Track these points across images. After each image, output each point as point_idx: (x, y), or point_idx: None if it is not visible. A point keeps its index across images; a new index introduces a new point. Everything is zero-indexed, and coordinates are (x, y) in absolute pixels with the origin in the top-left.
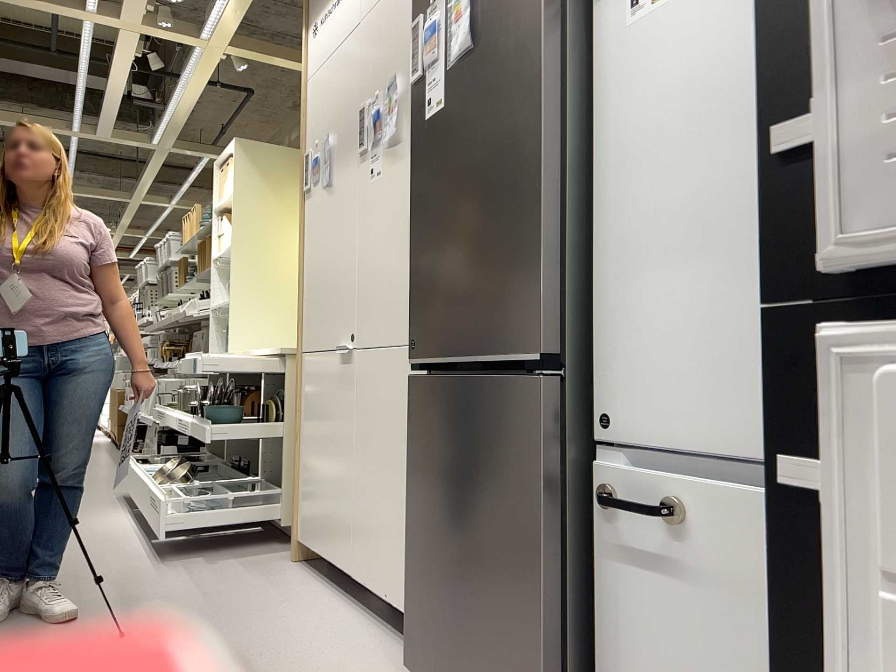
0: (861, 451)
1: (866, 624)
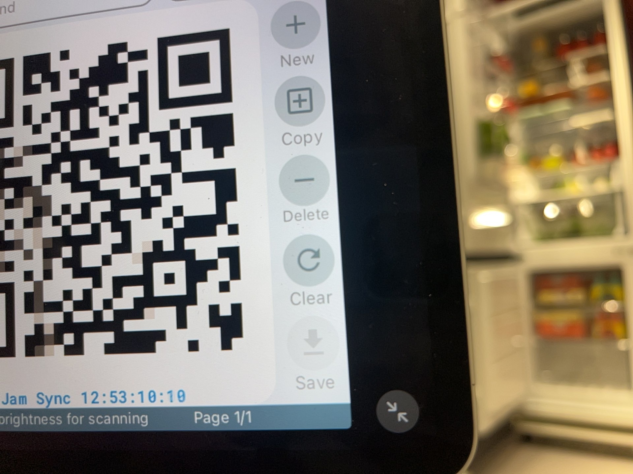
0: (475, 292)
1: (478, 331)
